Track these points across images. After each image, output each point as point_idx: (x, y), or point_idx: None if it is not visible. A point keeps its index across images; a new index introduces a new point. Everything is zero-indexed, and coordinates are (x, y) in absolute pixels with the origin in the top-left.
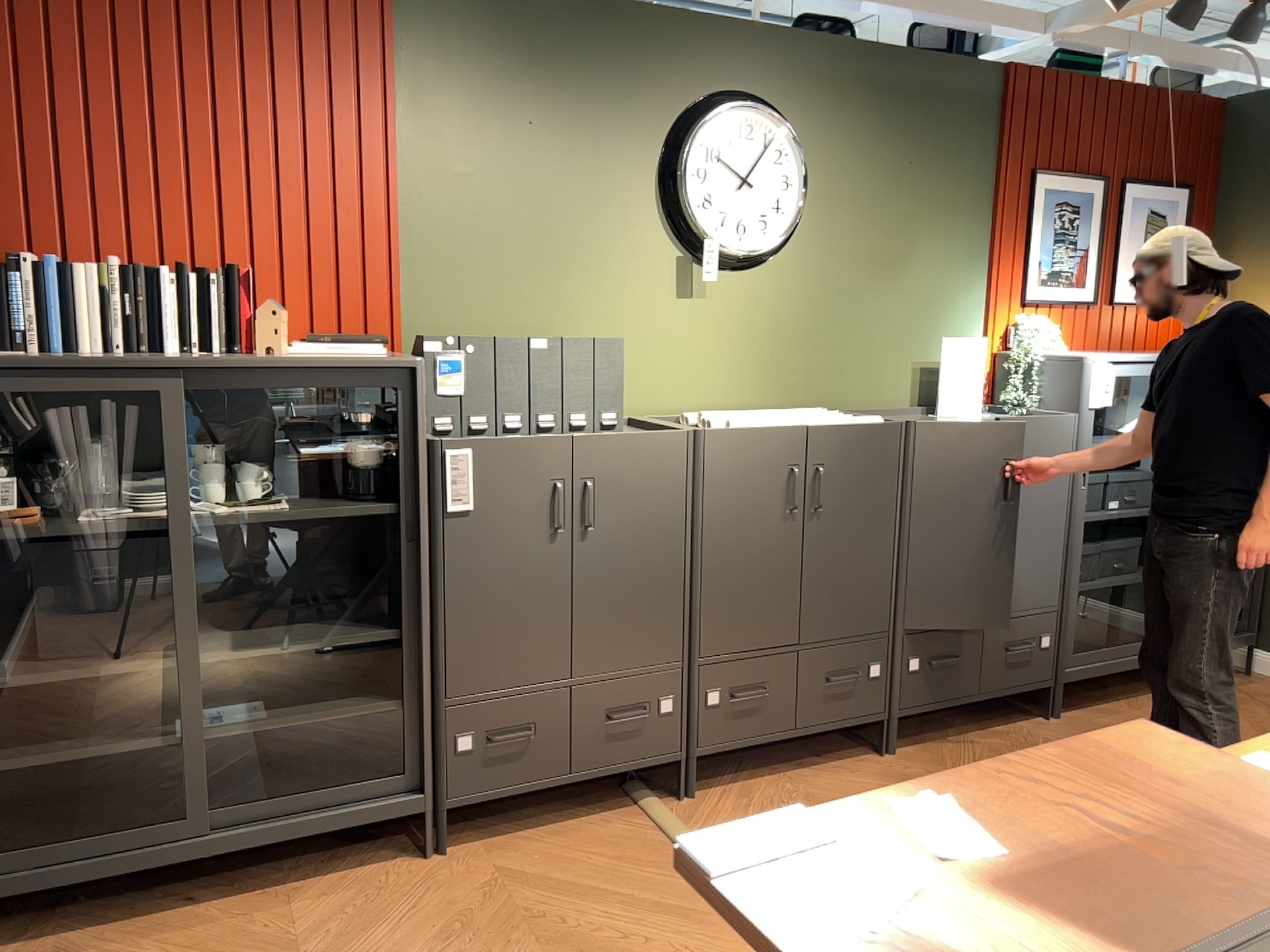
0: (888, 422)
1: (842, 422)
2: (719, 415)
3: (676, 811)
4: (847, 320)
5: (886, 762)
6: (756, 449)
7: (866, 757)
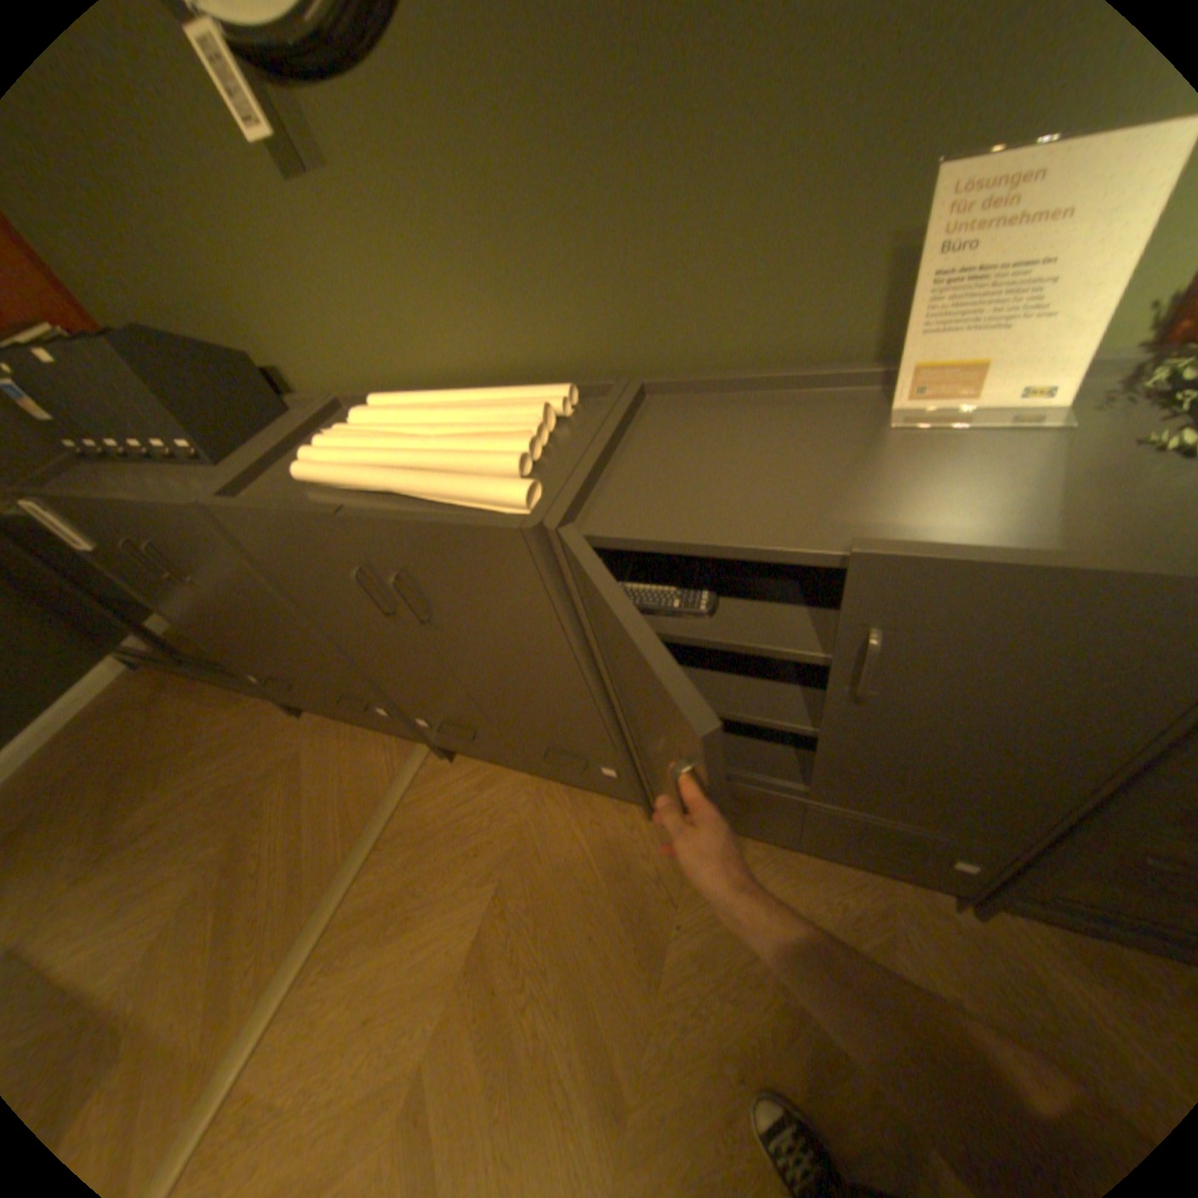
0: (505, 517)
1: (443, 492)
2: (340, 432)
3: (426, 769)
4: (651, 141)
5: (640, 831)
6: (283, 537)
7: (635, 809)
